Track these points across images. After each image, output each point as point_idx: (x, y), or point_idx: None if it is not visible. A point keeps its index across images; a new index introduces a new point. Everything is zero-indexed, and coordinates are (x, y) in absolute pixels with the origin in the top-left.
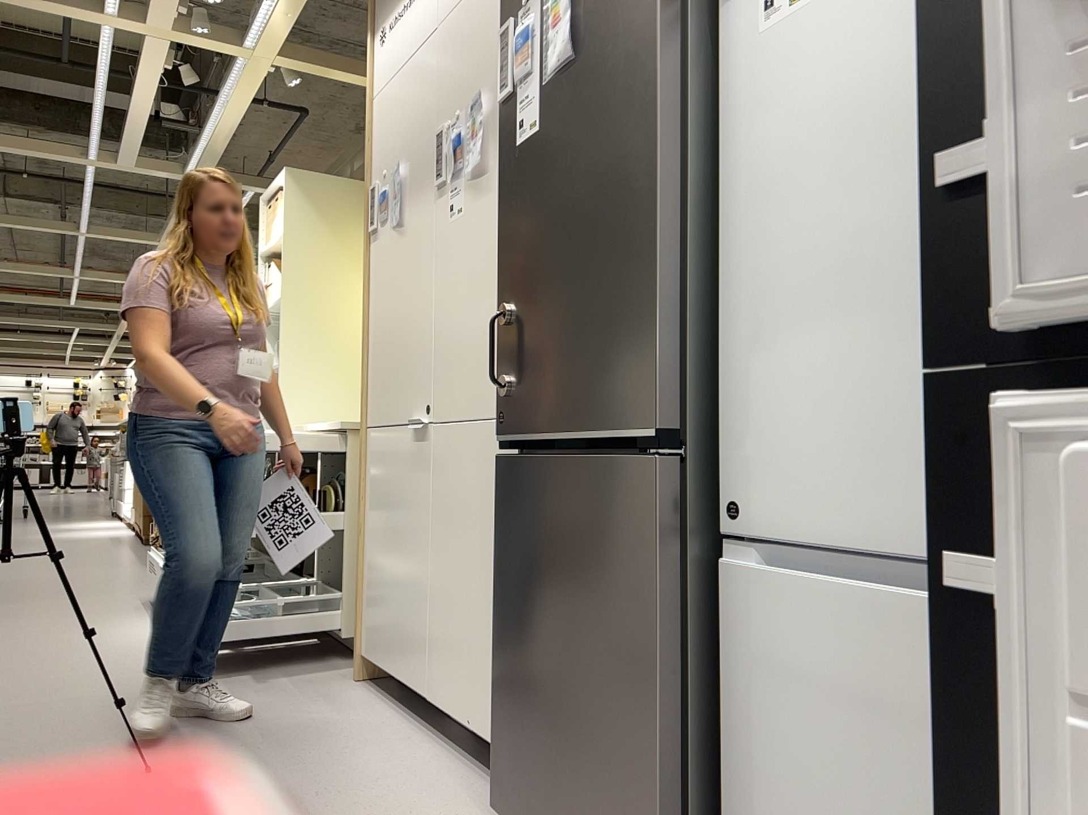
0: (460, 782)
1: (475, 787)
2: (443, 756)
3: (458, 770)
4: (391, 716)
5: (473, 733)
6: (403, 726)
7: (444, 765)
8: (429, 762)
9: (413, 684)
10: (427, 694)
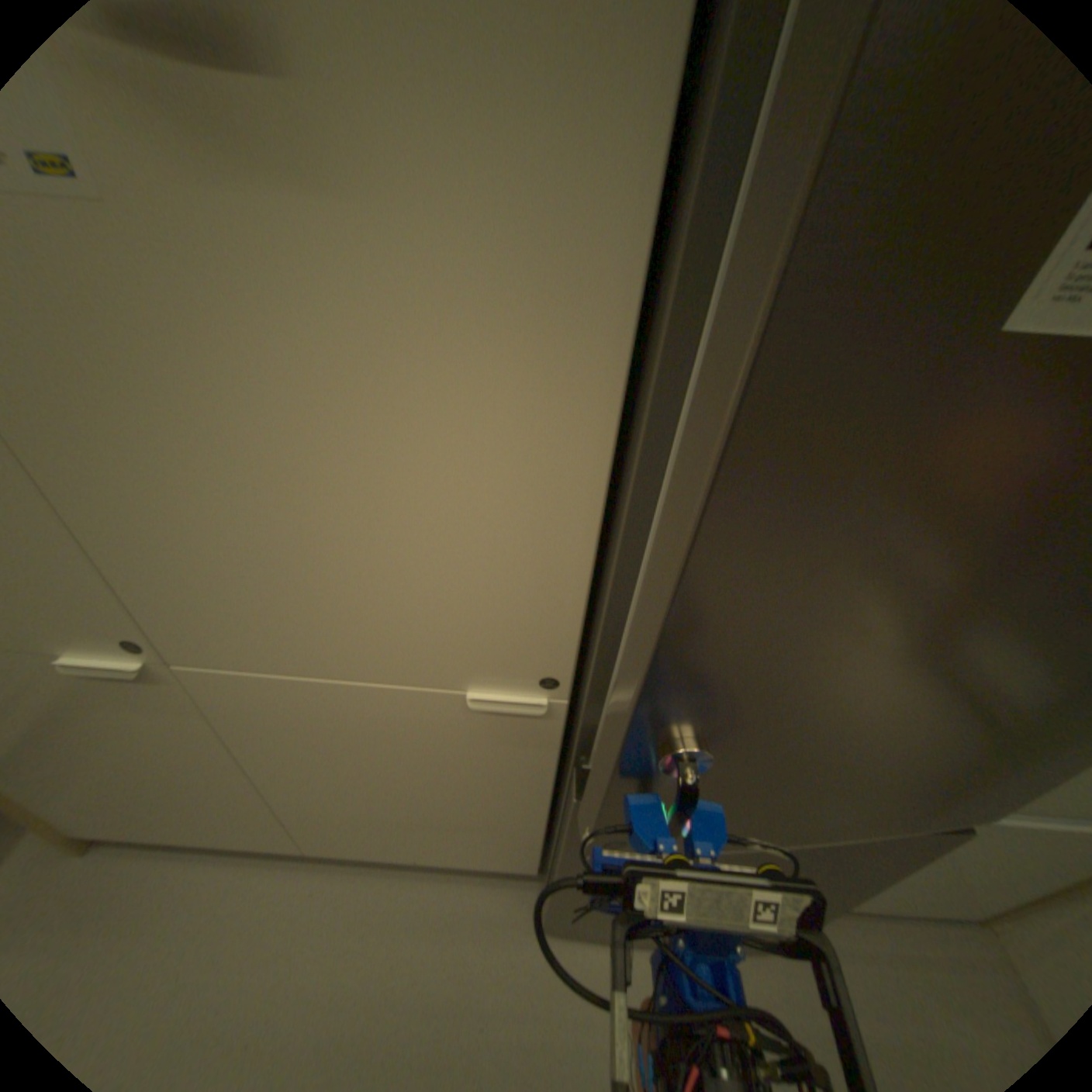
0: (437, 906)
1: (456, 898)
2: (372, 886)
3: (414, 892)
4: (226, 877)
5: (420, 865)
6: (268, 883)
7: (394, 900)
8: (374, 908)
9: (255, 850)
10: (299, 854)
